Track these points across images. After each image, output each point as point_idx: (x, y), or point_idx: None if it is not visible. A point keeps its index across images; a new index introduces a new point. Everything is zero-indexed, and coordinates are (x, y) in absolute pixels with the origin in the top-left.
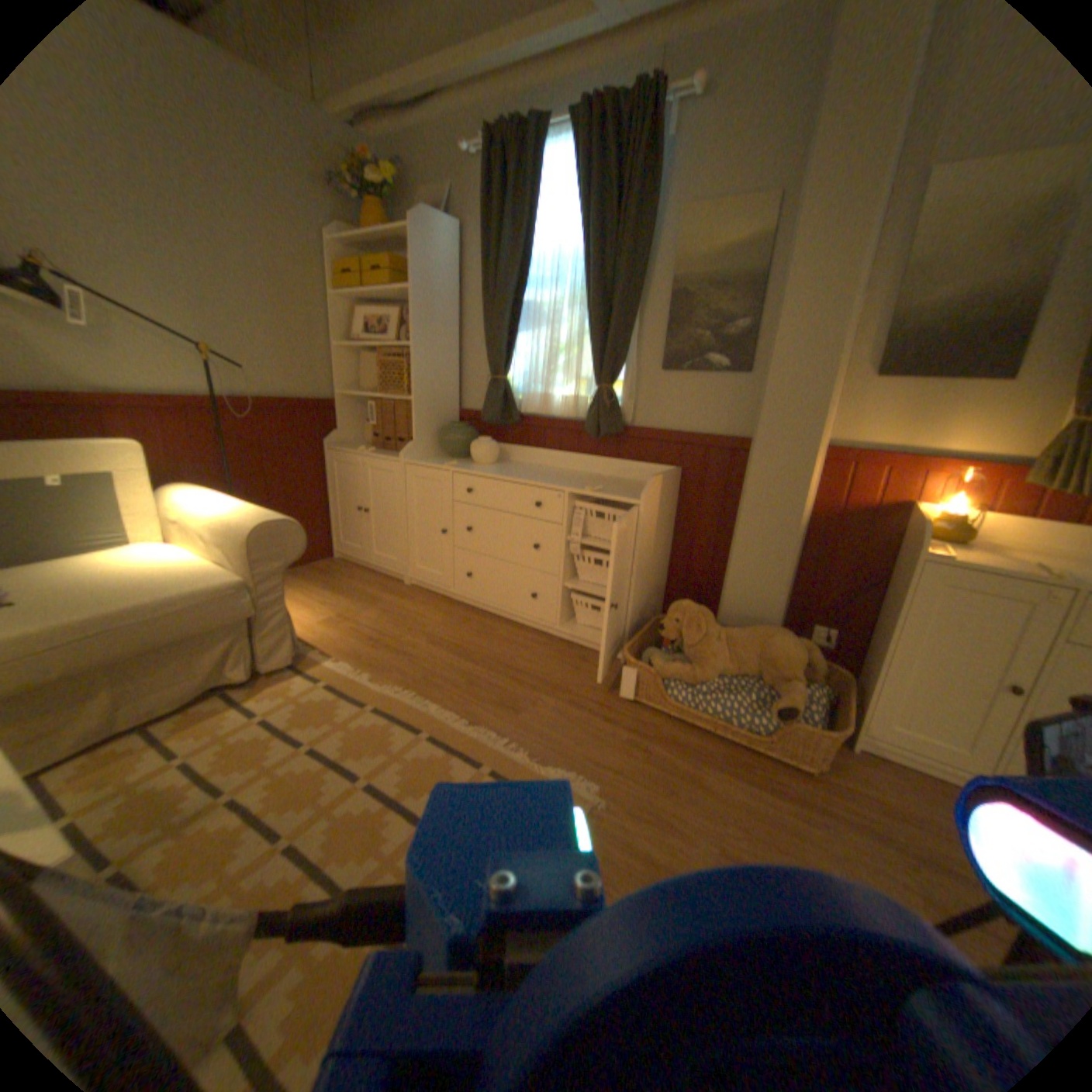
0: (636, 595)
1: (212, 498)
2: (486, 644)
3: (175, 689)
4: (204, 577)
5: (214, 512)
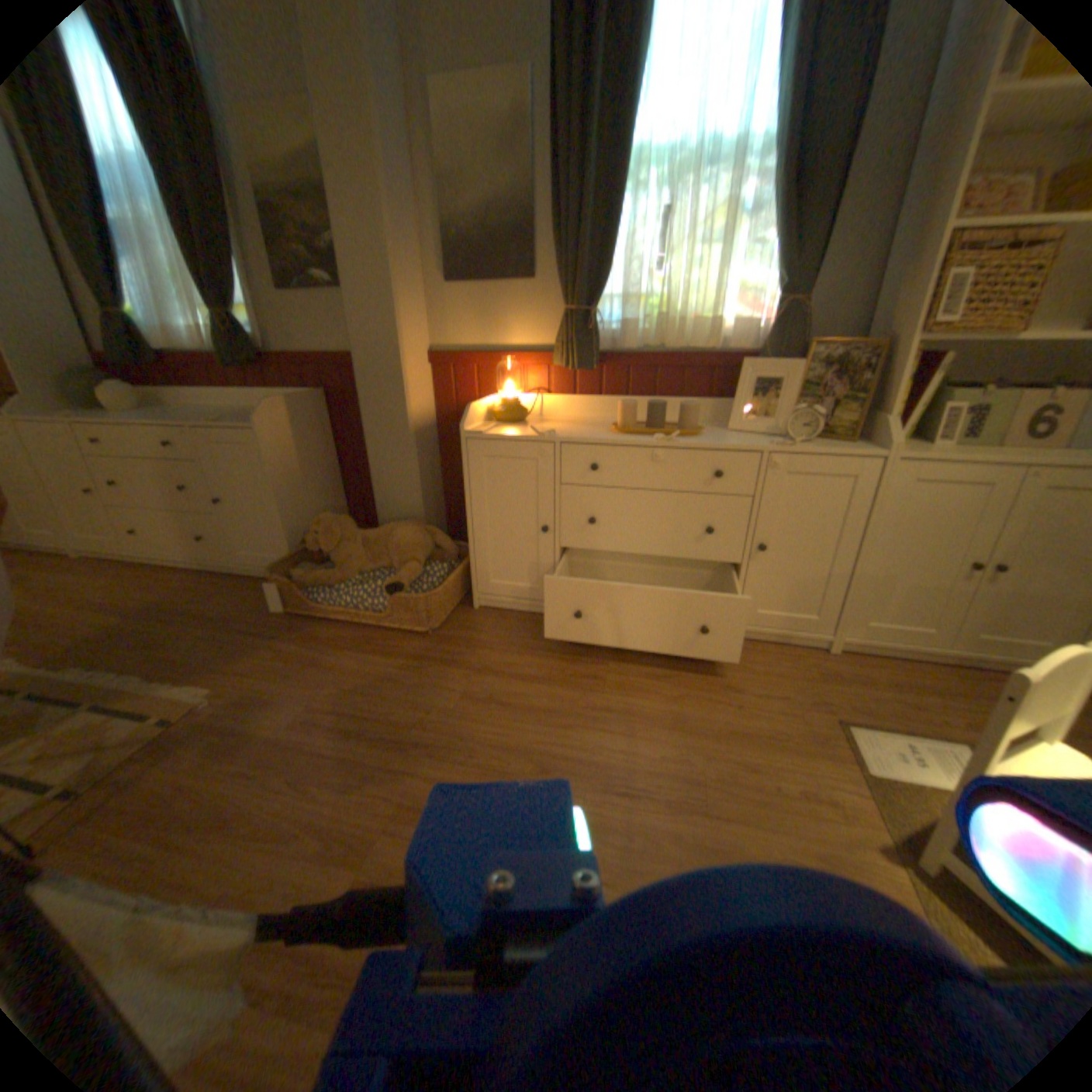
0: (290, 517)
1: None
2: (151, 597)
3: None
4: None
5: None
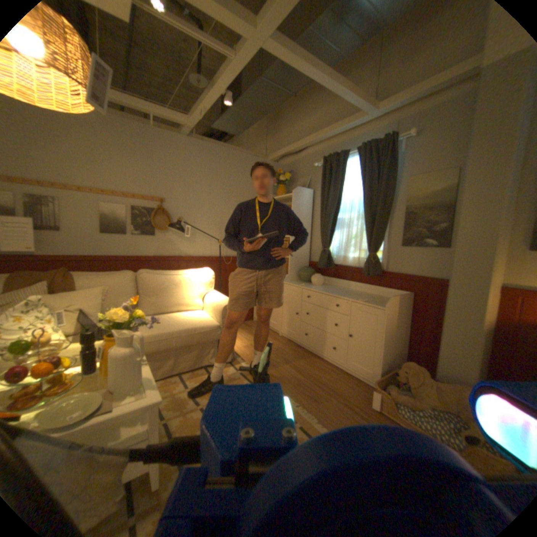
0: (386, 355)
1: (214, 293)
2: (310, 369)
3: (192, 362)
4: (207, 322)
5: (214, 298)
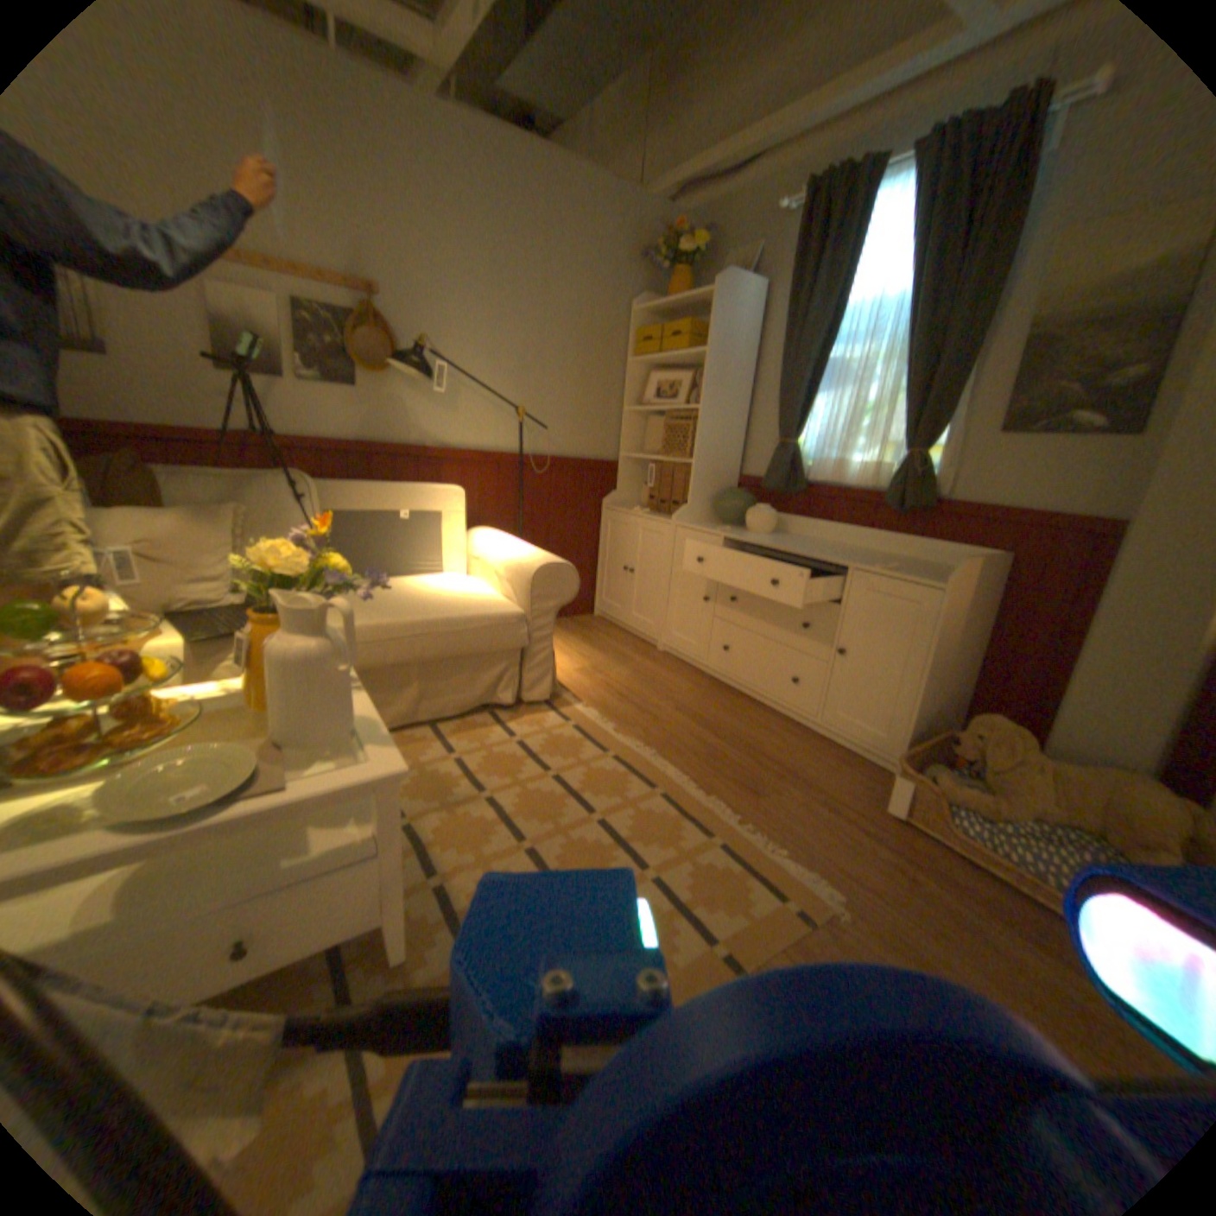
0: (927, 699)
1: (508, 540)
2: (734, 723)
3: (460, 697)
4: (496, 605)
5: (510, 551)
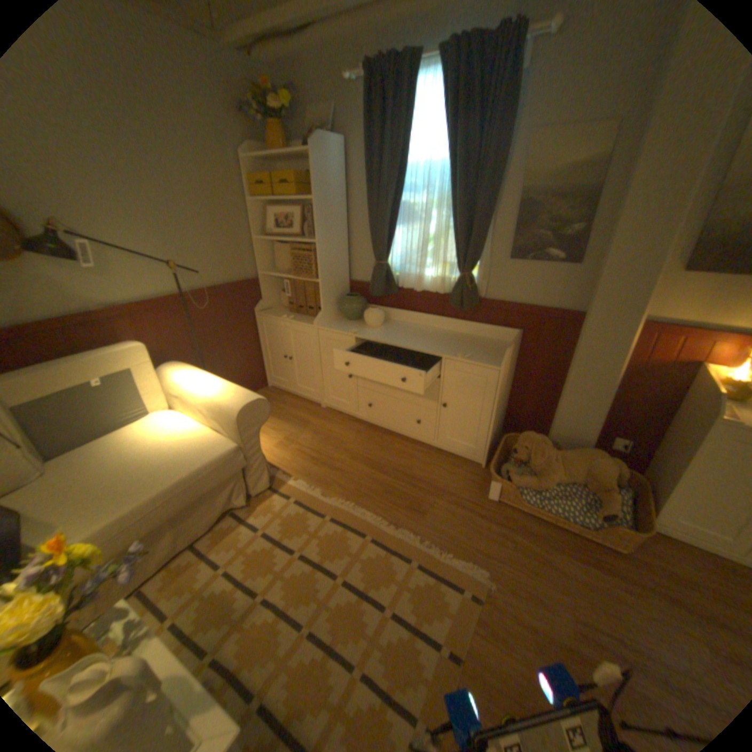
0: (494, 425)
1: (200, 379)
2: (389, 457)
3: (205, 517)
4: (213, 446)
5: (207, 393)
